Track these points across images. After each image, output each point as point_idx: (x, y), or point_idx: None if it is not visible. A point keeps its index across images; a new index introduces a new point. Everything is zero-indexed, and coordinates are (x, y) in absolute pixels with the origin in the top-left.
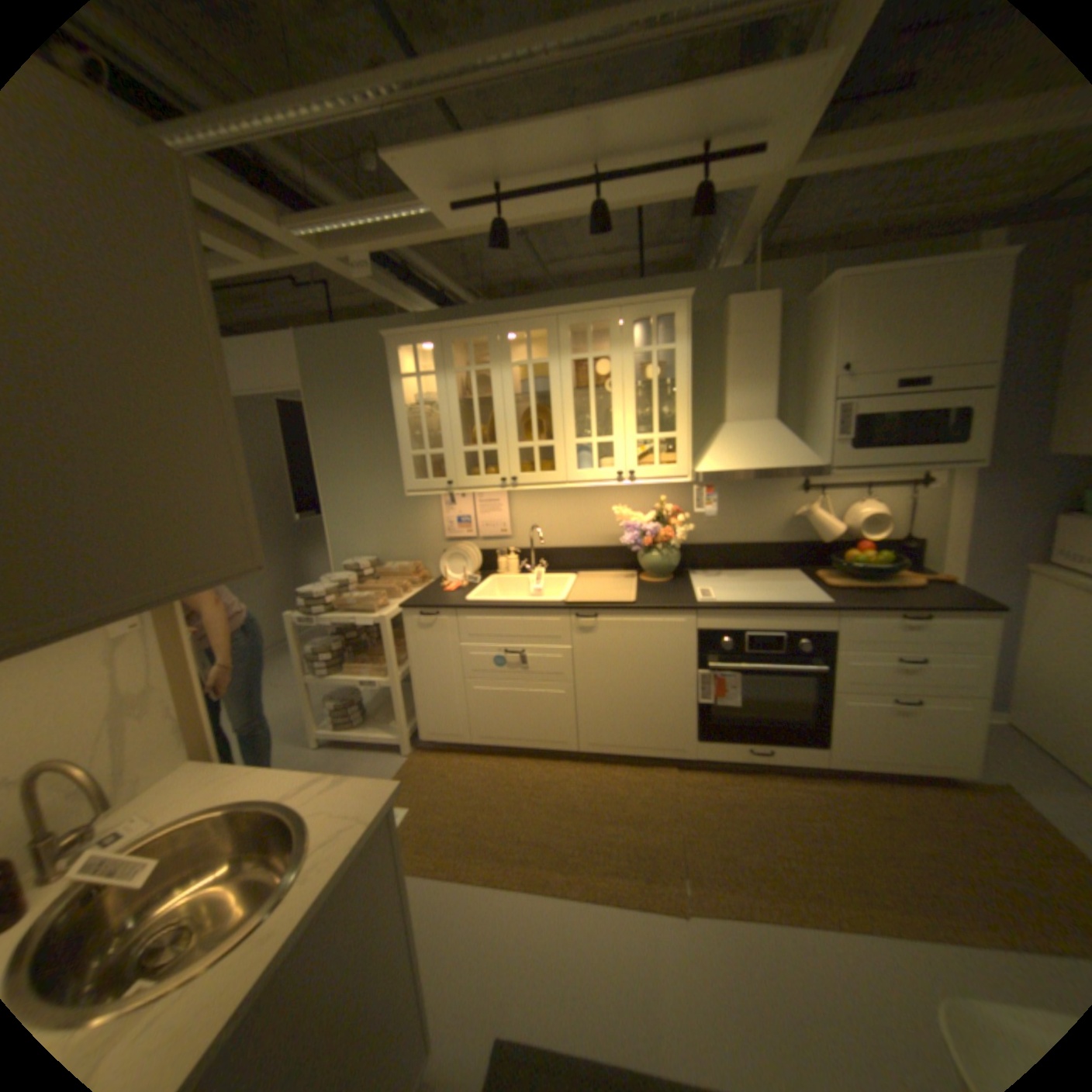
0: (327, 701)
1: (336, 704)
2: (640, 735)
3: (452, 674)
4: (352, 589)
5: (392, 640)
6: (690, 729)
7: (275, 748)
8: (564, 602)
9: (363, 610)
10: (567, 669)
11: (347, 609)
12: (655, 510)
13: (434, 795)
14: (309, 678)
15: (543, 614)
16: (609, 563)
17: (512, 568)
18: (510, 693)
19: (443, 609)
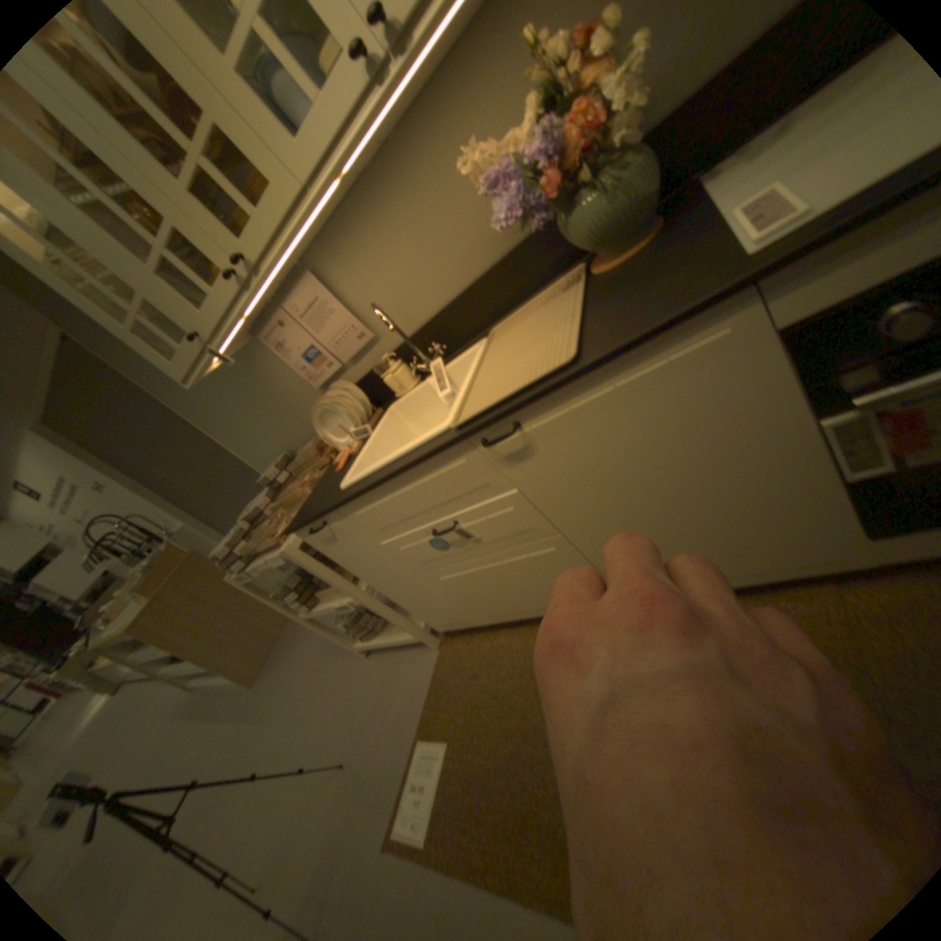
0: (340, 620)
1: (347, 622)
2: (726, 563)
3: (405, 574)
4: (271, 513)
5: (318, 567)
6: (841, 528)
7: (341, 663)
8: (456, 429)
9: (273, 547)
10: (535, 522)
11: (263, 551)
12: (535, 90)
13: (469, 711)
14: (303, 614)
15: (436, 466)
16: (533, 278)
17: (405, 383)
18: (485, 572)
19: (324, 518)
